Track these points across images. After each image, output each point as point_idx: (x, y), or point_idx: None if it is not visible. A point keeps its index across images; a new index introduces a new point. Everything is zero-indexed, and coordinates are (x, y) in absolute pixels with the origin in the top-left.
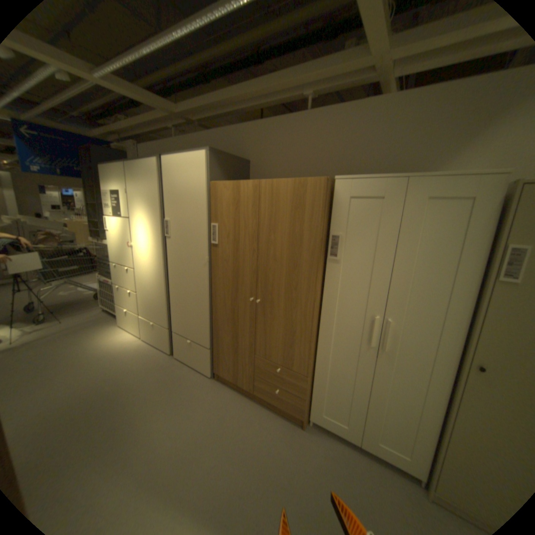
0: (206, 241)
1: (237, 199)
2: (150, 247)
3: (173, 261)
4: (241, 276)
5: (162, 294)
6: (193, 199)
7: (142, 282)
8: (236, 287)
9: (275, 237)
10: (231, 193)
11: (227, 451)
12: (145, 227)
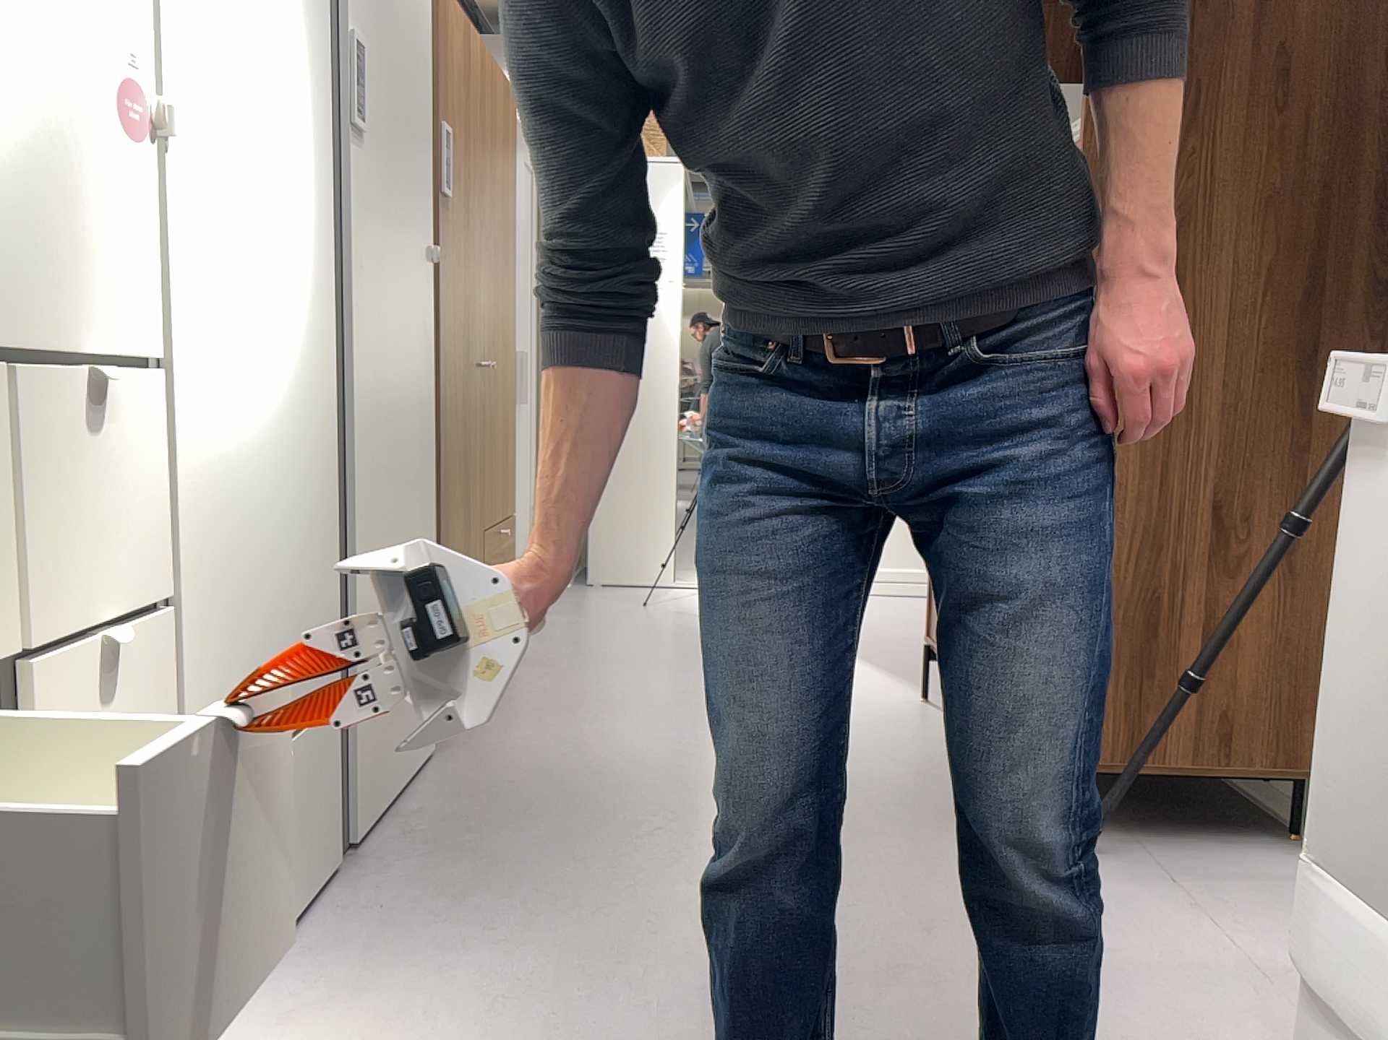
0: (430, 181)
1: (467, 72)
2: (278, 166)
3: (363, 263)
4: (471, 304)
5: (323, 479)
6: (411, 1)
7: (218, 465)
8: (466, 340)
9: (495, 195)
10: (461, 45)
11: (629, 693)
12: (255, 15)
